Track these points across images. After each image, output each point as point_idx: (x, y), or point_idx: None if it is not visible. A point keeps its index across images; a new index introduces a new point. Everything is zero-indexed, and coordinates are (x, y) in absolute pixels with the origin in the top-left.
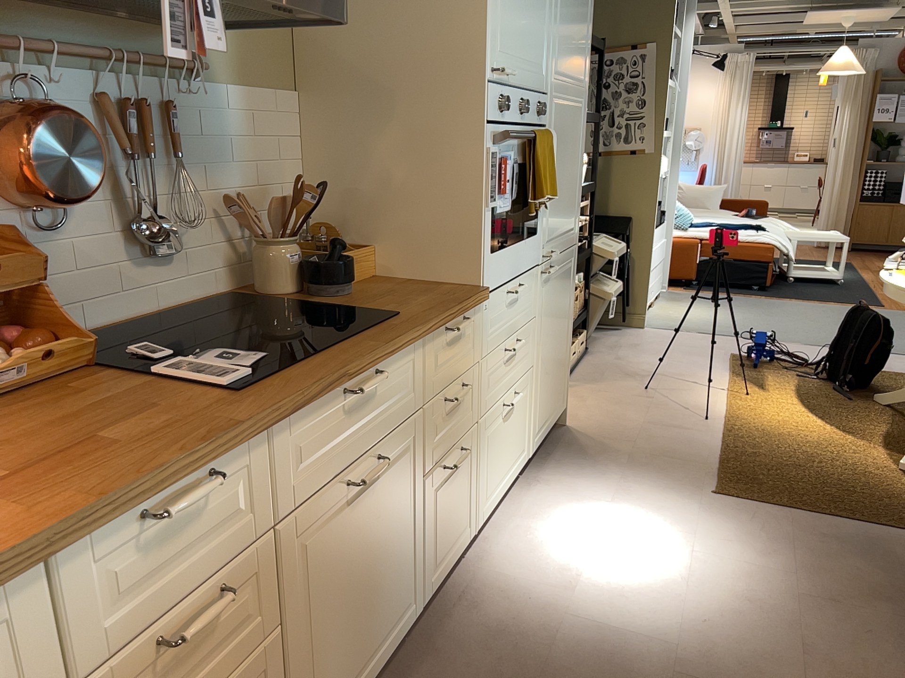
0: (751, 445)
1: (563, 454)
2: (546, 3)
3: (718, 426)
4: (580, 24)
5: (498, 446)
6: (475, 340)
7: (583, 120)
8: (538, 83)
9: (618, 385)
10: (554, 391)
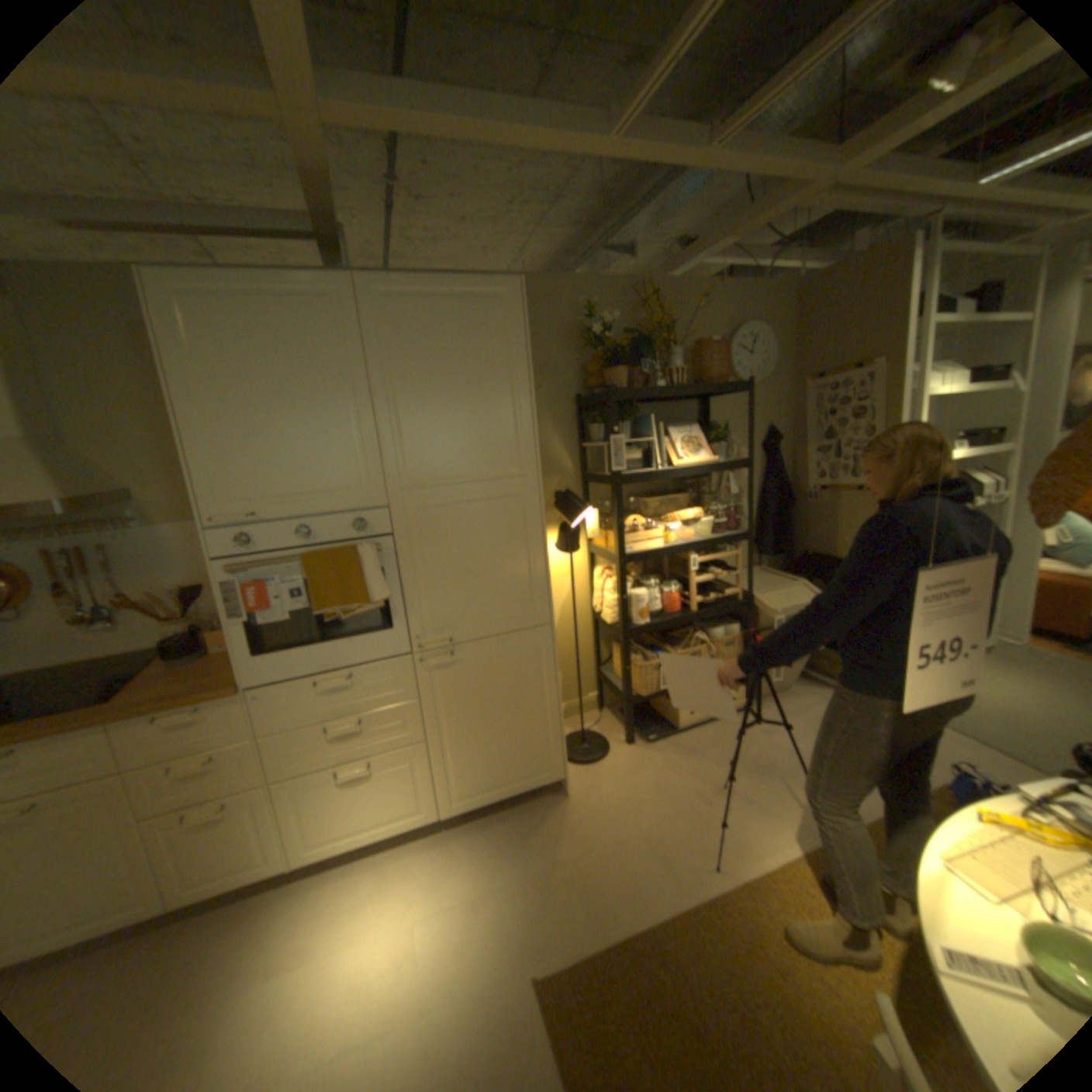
0: (699, 952)
1: (508, 828)
2: (348, 431)
3: (712, 894)
4: (477, 421)
5: (328, 808)
6: (232, 725)
7: (525, 506)
8: (346, 503)
9: (702, 770)
10: (505, 764)
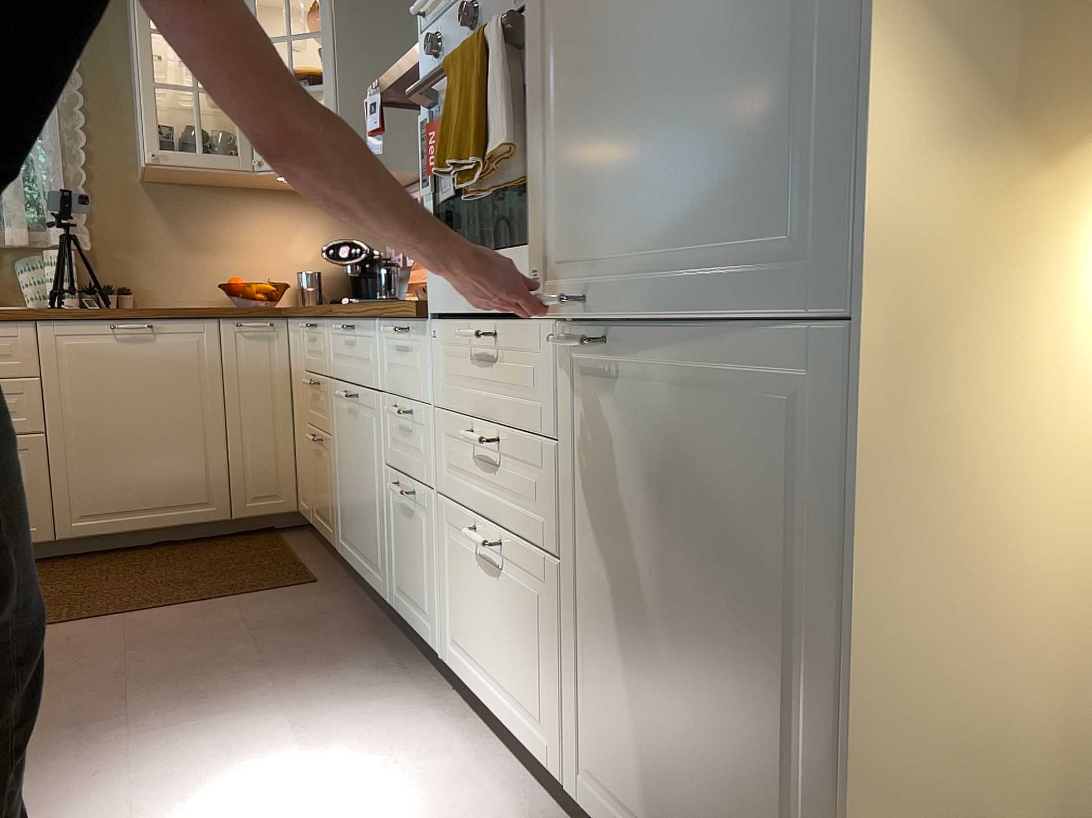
0: None
1: None
2: None
3: None
4: None
5: (472, 594)
6: (425, 371)
7: None
8: None
9: None
10: (691, 804)
